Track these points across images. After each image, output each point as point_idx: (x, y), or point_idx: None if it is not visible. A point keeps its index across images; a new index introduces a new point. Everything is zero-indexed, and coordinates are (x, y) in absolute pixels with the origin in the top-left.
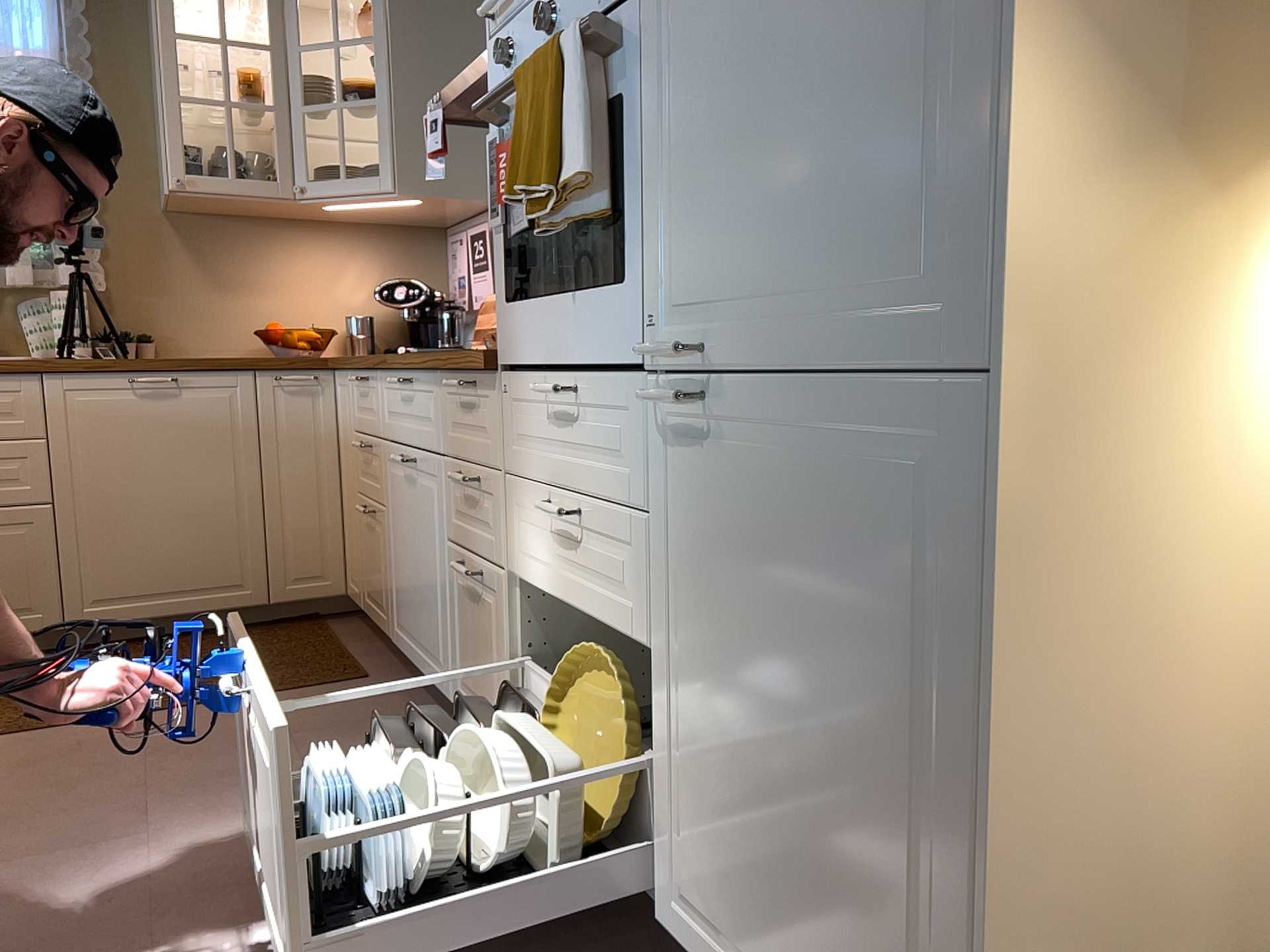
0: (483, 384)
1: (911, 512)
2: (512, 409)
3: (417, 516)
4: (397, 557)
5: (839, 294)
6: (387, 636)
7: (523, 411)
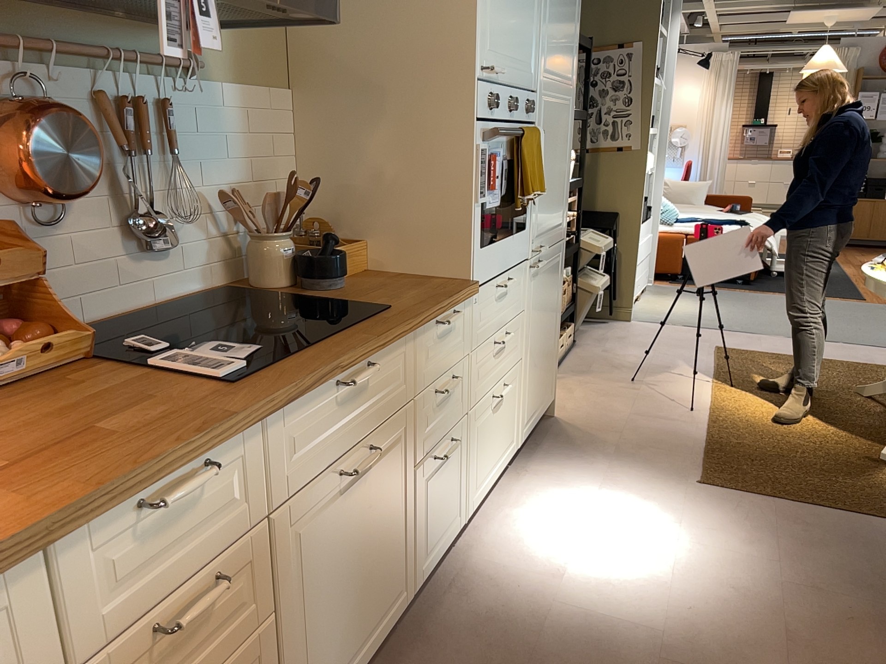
0: (460, 307)
1: (557, 268)
2: (477, 309)
3: (369, 503)
4: (315, 622)
5: (553, 227)
6: None
7: (482, 306)
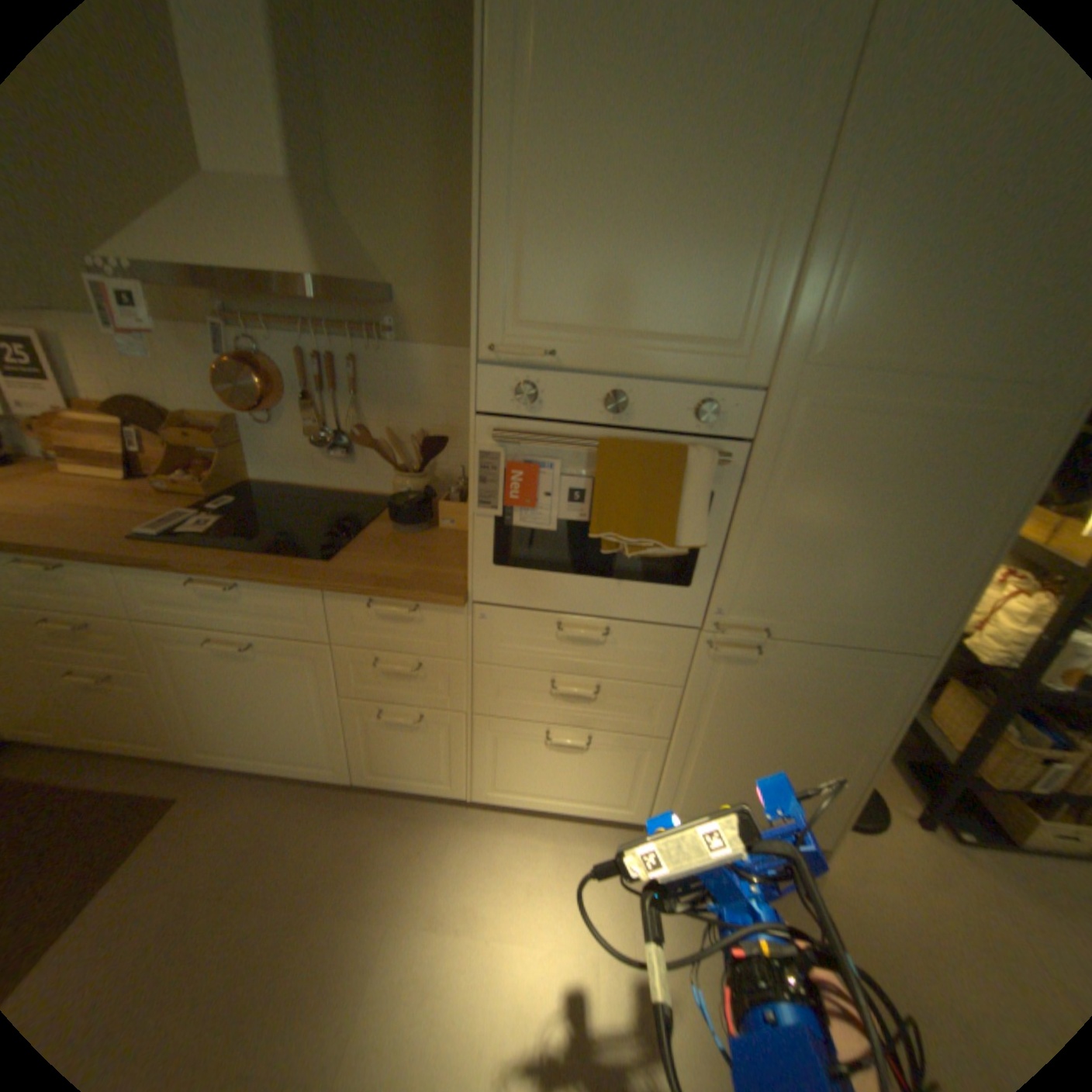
0: (433, 608)
1: (874, 689)
2: (490, 627)
3: (258, 681)
4: (195, 709)
5: (862, 622)
6: (164, 760)
7: (508, 629)
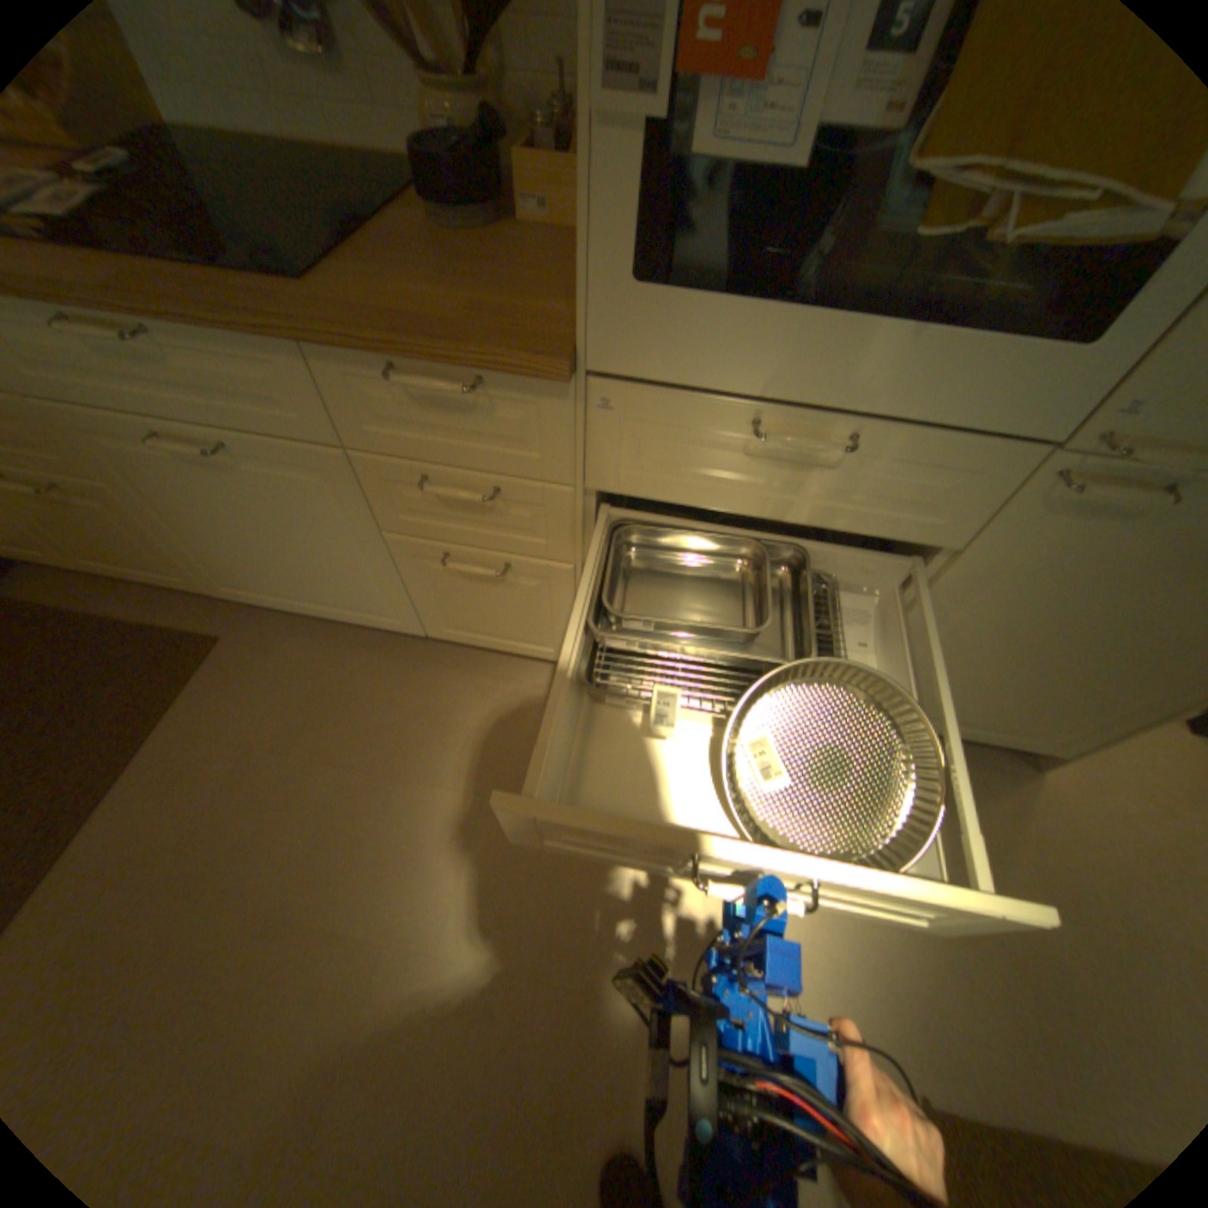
0: (509, 383)
1: None
2: (617, 426)
3: (256, 502)
4: (191, 535)
5: None
6: (188, 591)
7: (653, 432)
